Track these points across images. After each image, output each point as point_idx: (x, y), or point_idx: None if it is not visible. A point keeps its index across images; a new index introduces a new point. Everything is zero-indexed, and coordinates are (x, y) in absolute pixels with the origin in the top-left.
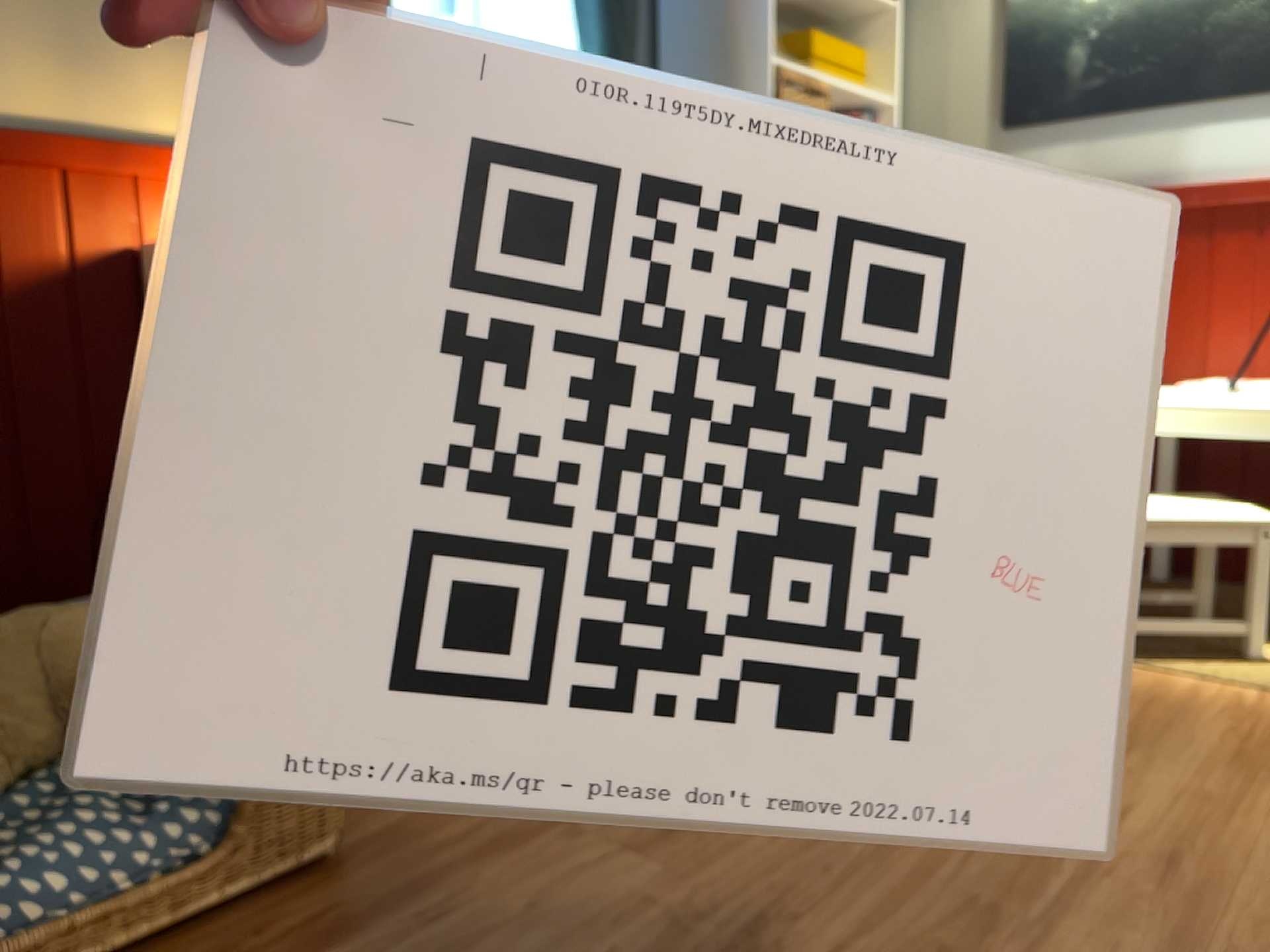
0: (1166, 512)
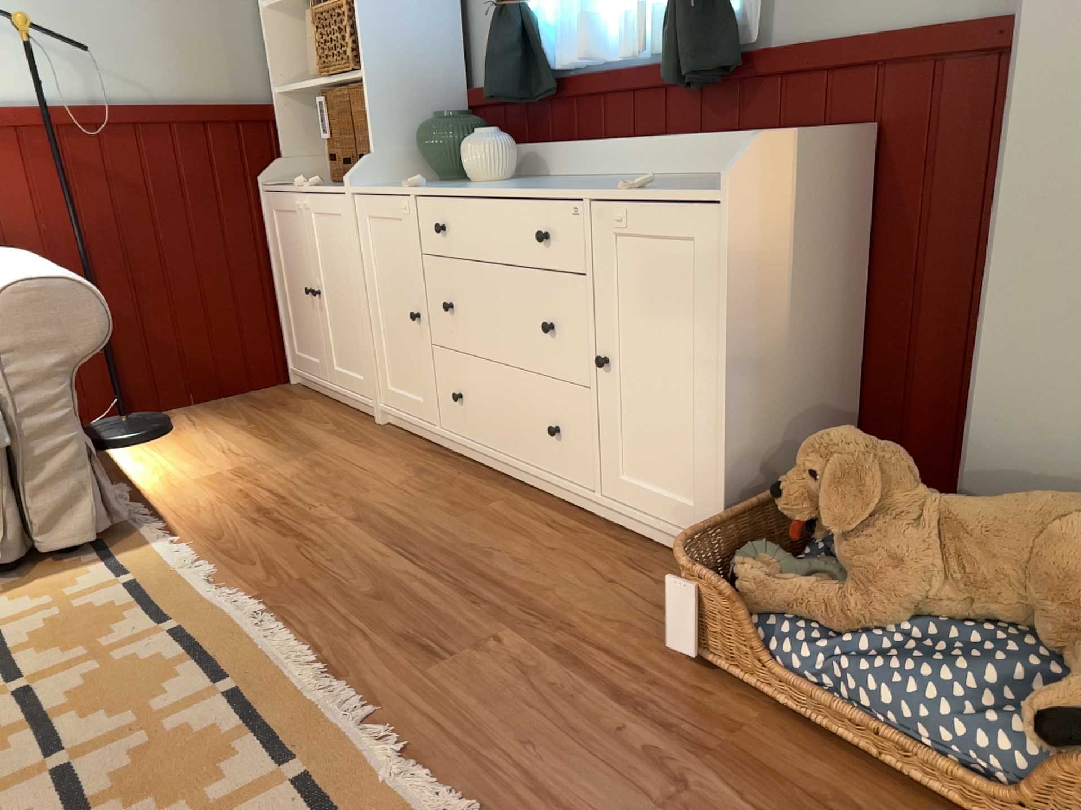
0: None
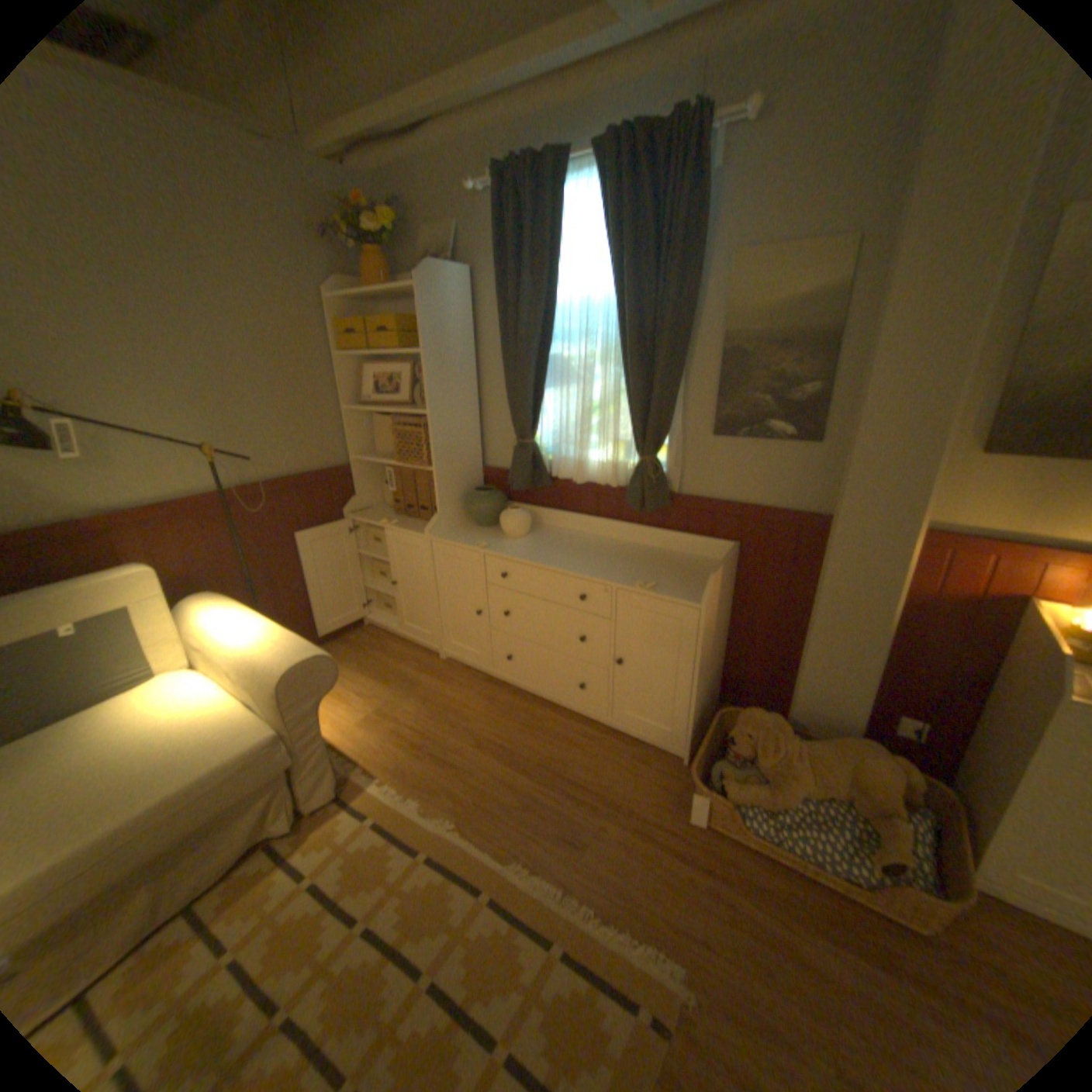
0: None
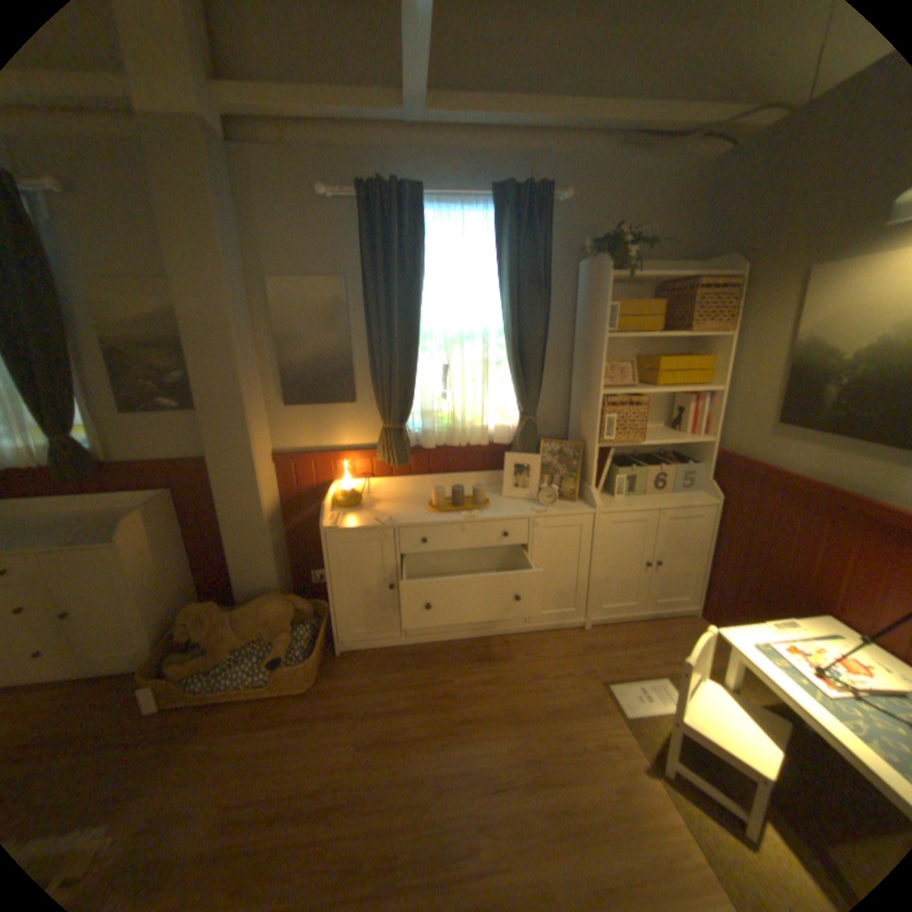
0: (712, 728)
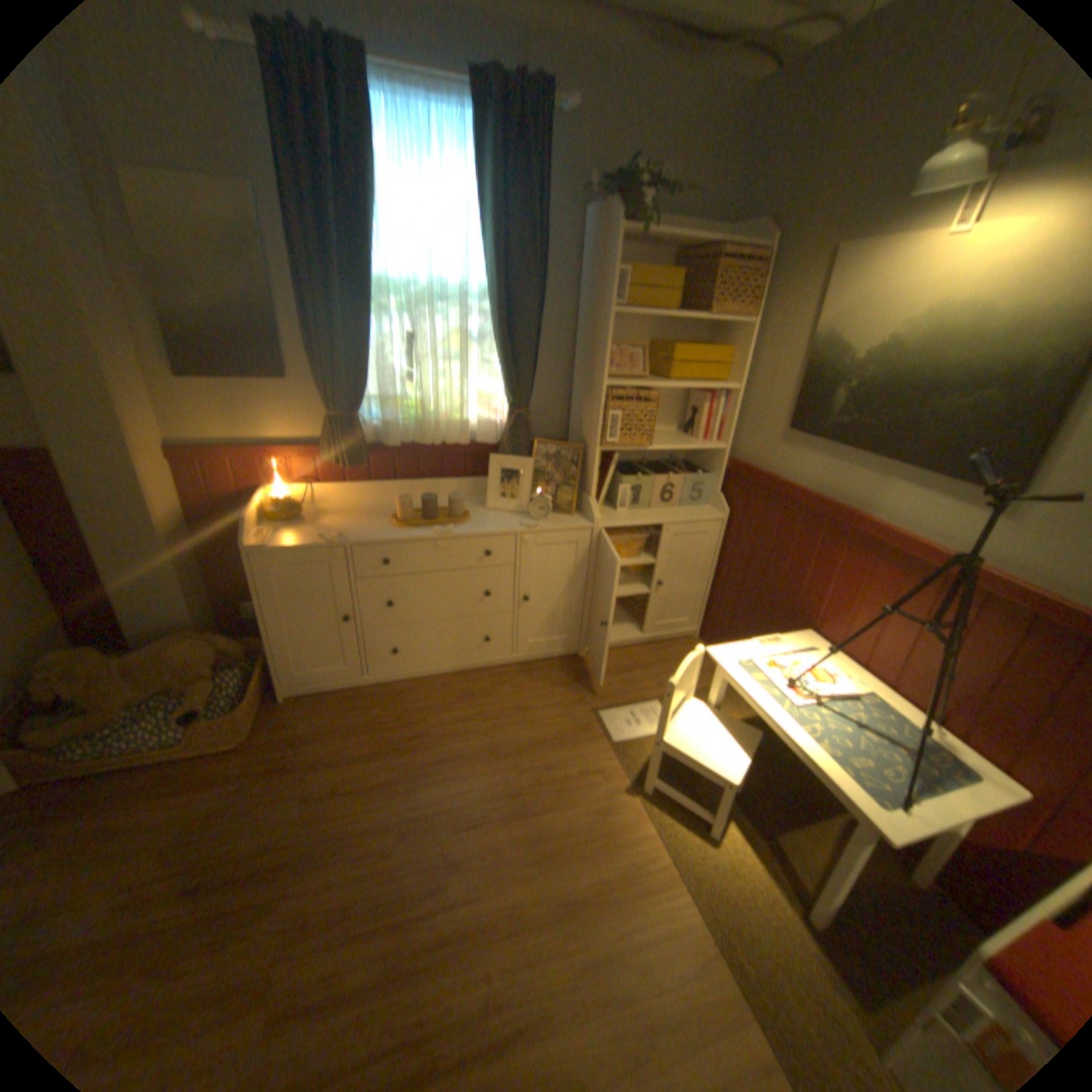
0: (689, 744)
